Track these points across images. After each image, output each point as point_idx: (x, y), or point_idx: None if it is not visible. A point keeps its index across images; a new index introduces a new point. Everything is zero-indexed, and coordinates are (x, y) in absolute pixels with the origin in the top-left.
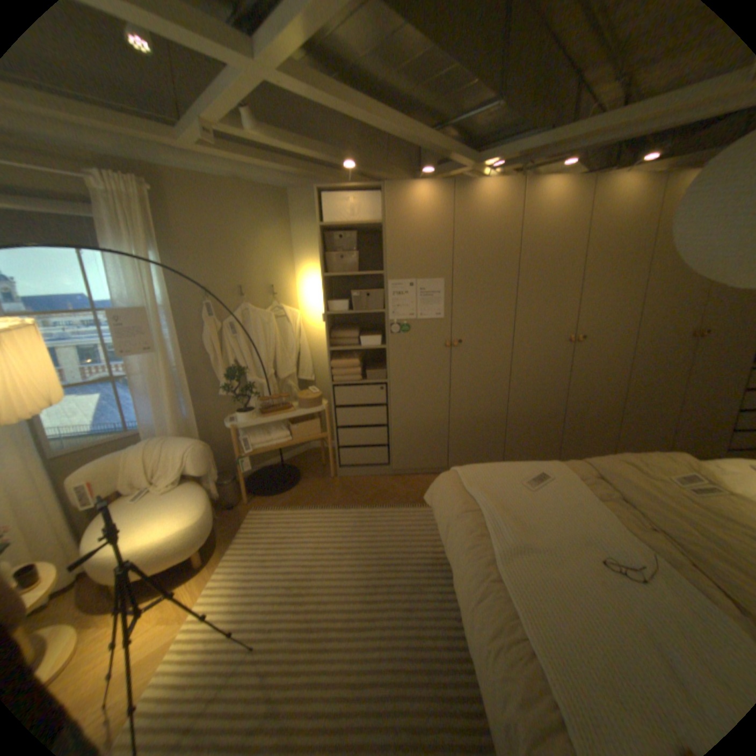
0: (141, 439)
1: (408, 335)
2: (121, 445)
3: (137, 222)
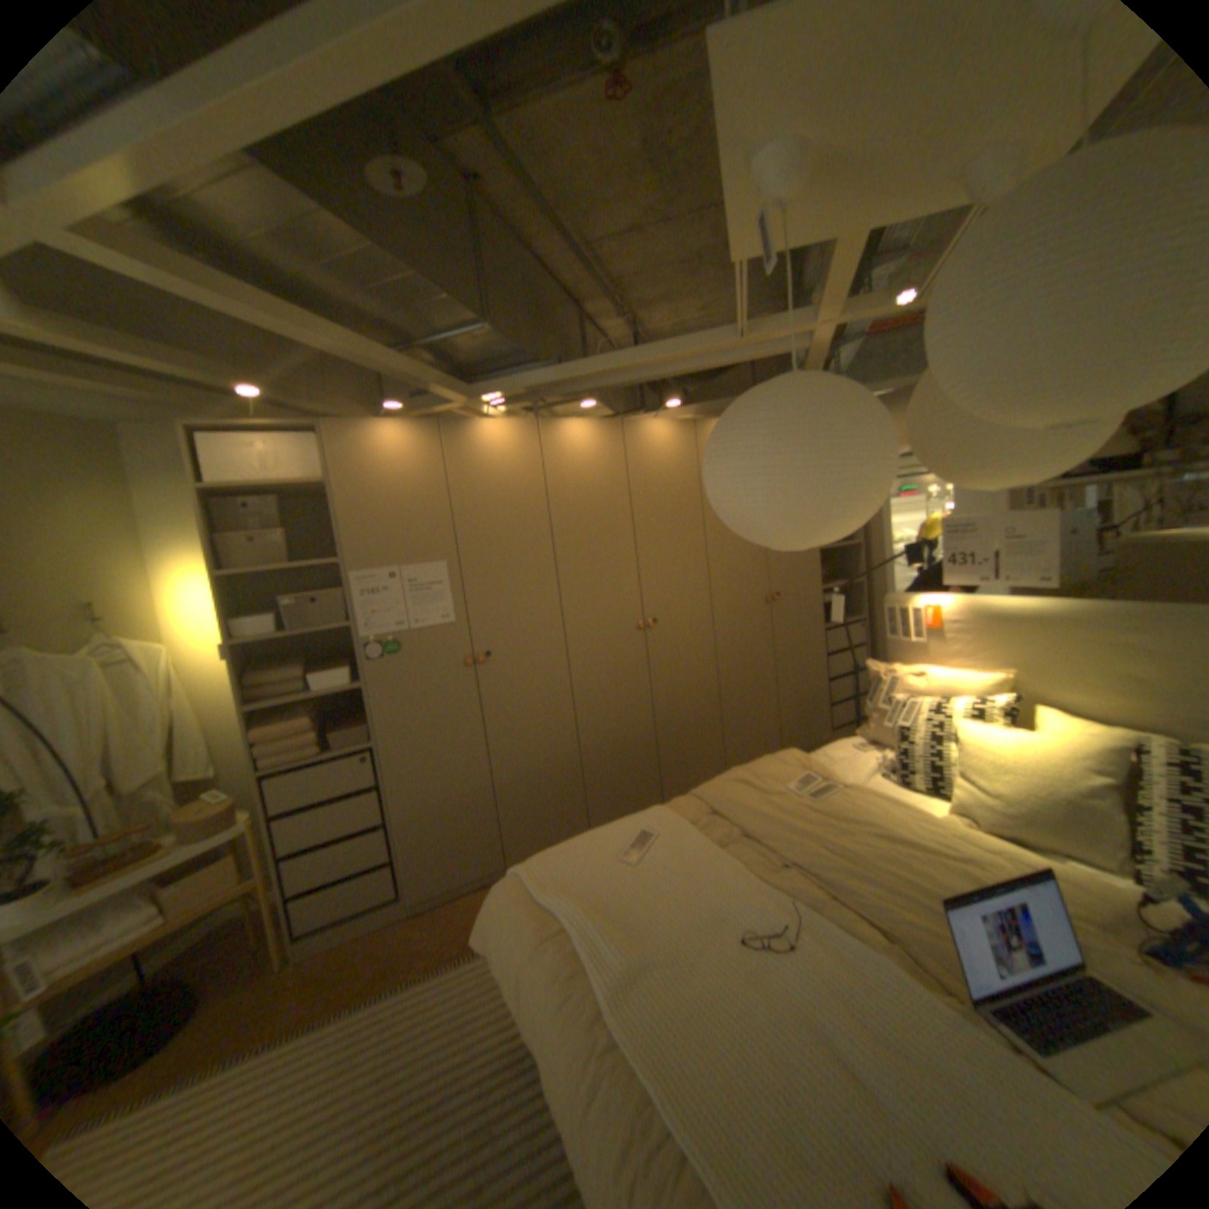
0: None
1: (401, 658)
2: None
3: None
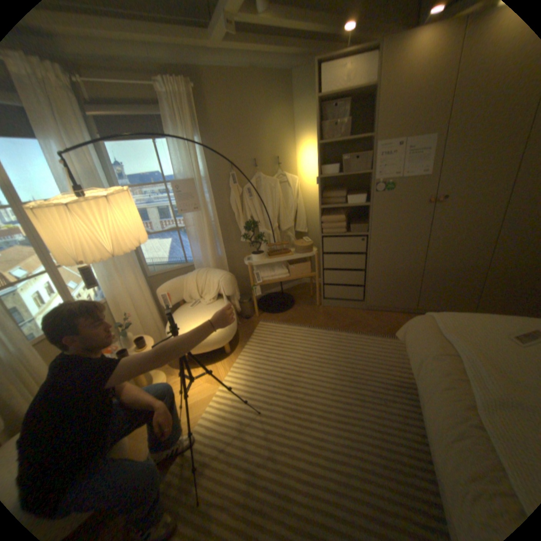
0: (195, 268)
1: (392, 192)
2: (185, 271)
3: (186, 114)
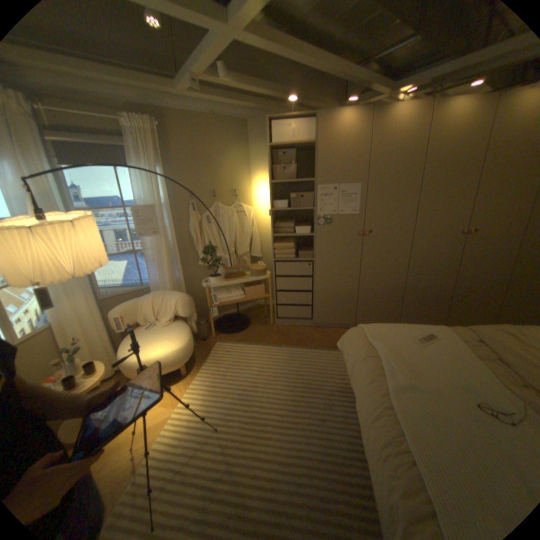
0: (151, 291)
1: (330, 226)
2: (139, 294)
3: (150, 147)
